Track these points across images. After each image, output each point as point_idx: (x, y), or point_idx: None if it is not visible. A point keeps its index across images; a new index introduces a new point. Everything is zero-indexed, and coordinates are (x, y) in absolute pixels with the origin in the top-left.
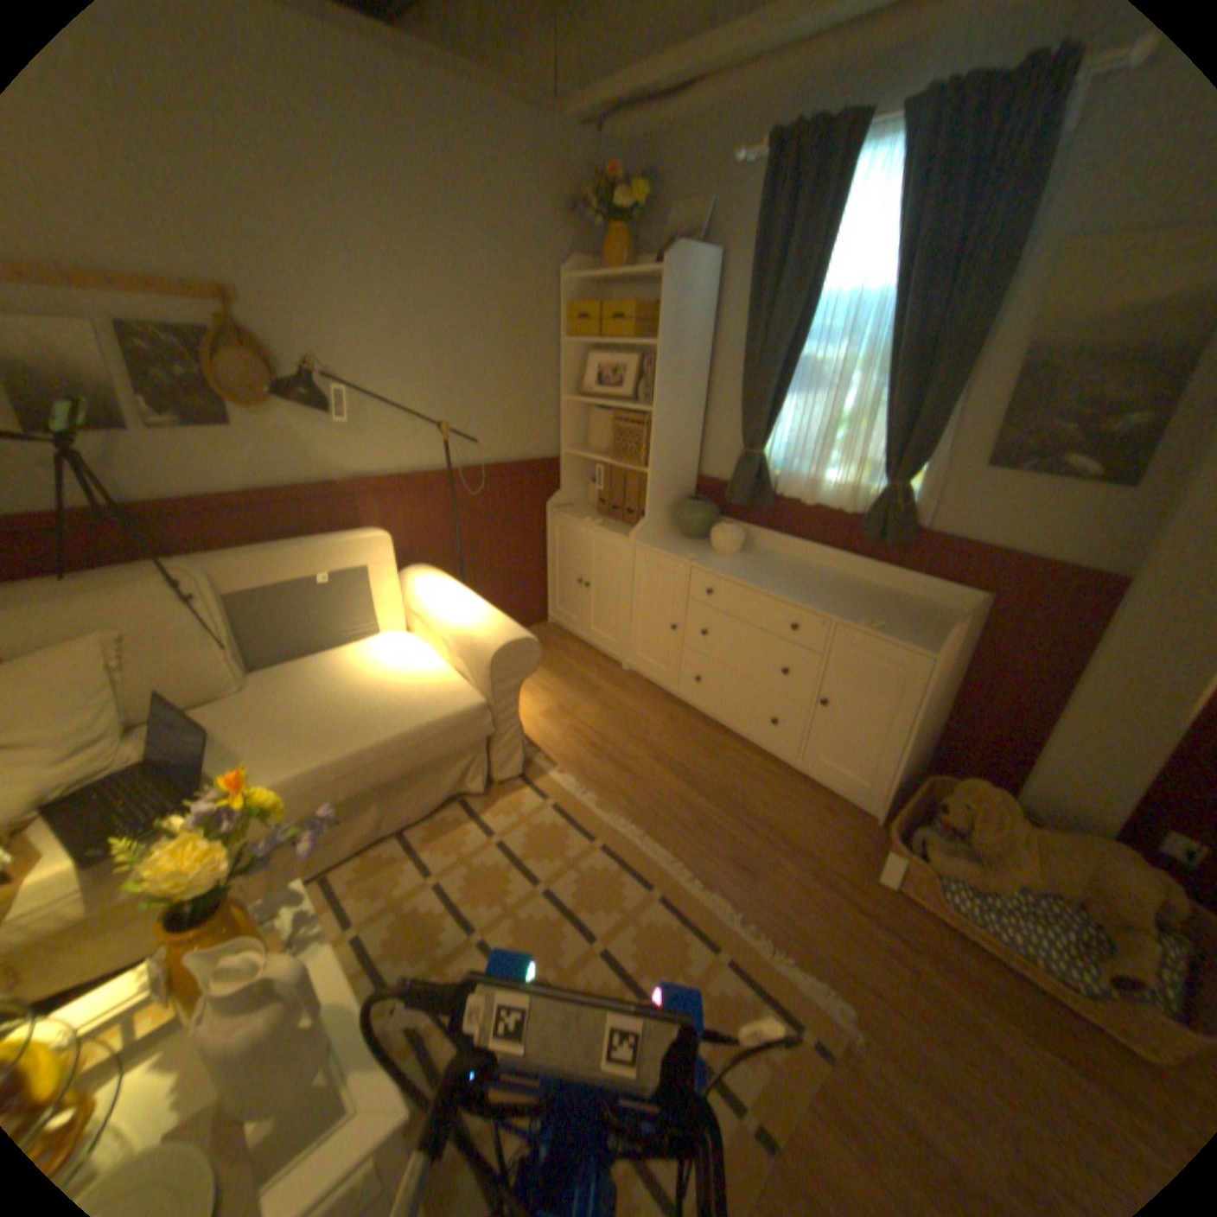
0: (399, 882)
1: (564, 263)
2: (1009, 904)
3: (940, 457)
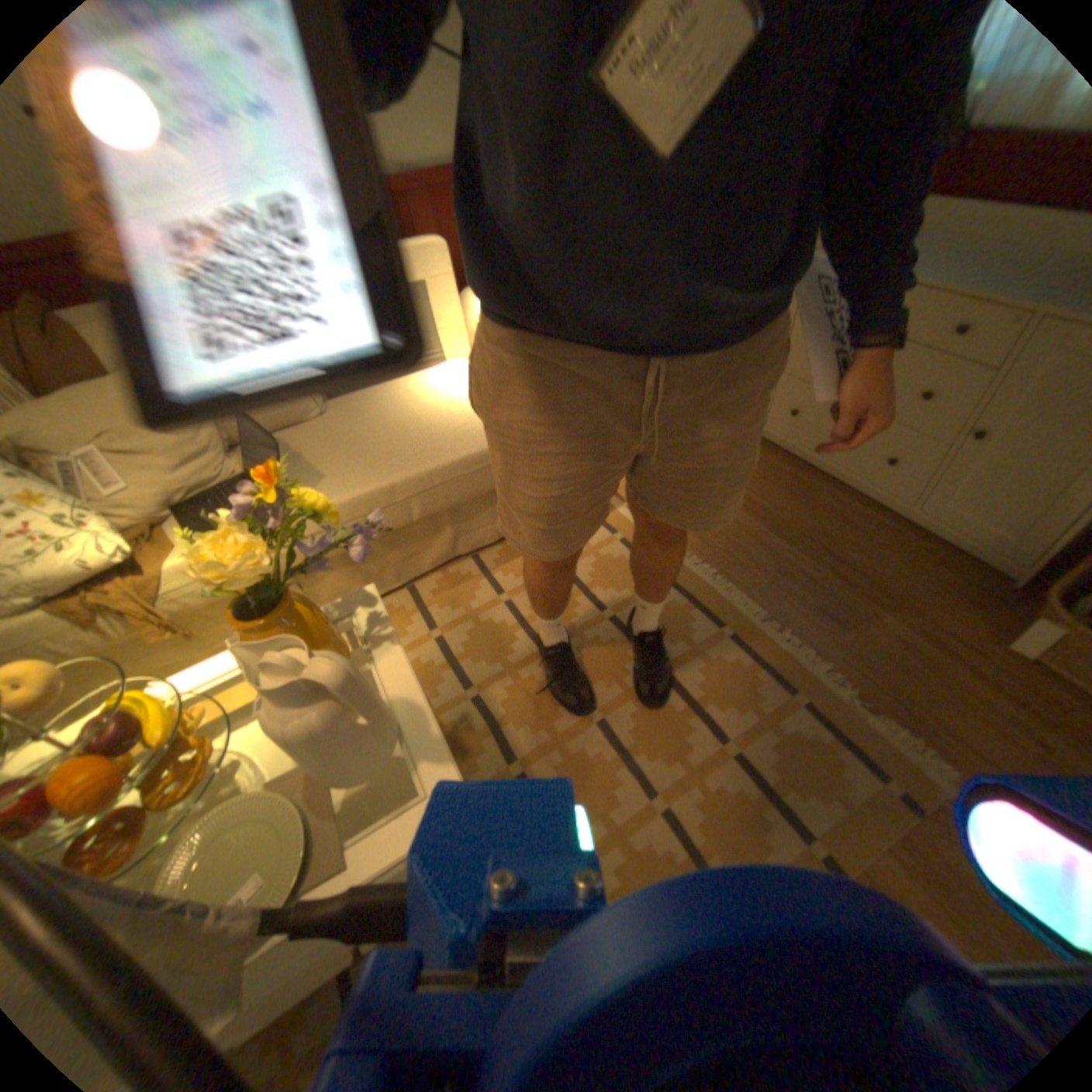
0: (475, 595)
1: None
2: None
3: None
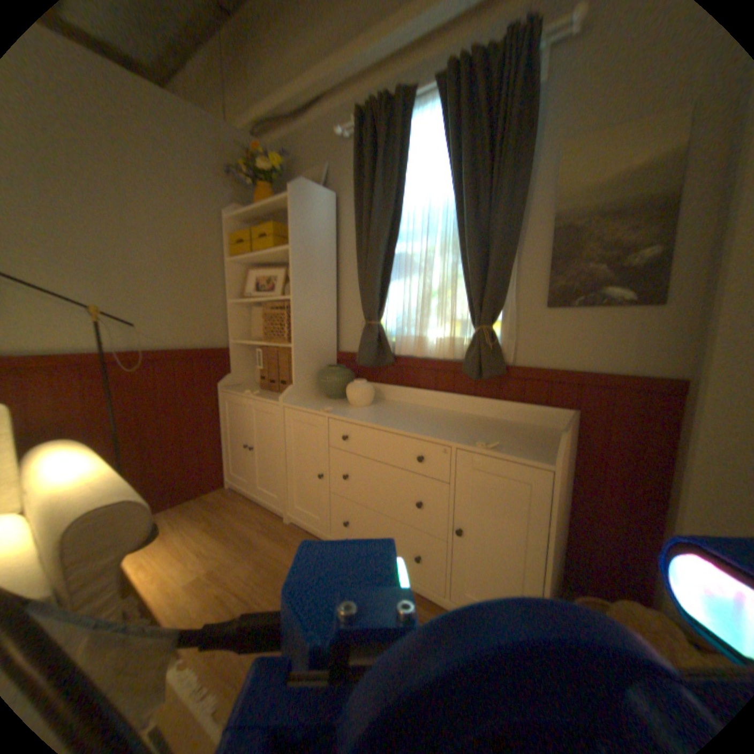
0: None
1: (226, 208)
2: None
3: (511, 306)
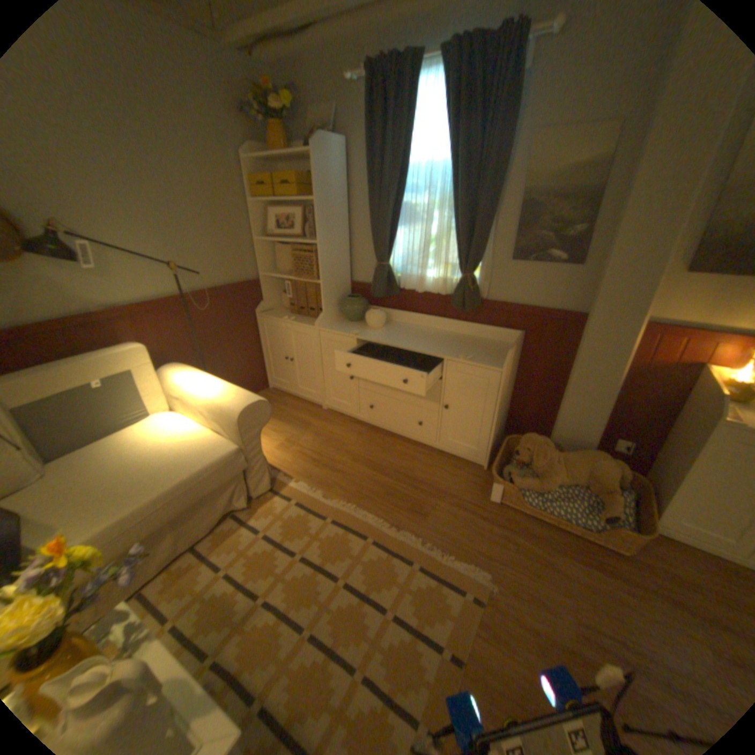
0: (197, 580)
1: (240, 146)
2: (554, 495)
3: (487, 257)
